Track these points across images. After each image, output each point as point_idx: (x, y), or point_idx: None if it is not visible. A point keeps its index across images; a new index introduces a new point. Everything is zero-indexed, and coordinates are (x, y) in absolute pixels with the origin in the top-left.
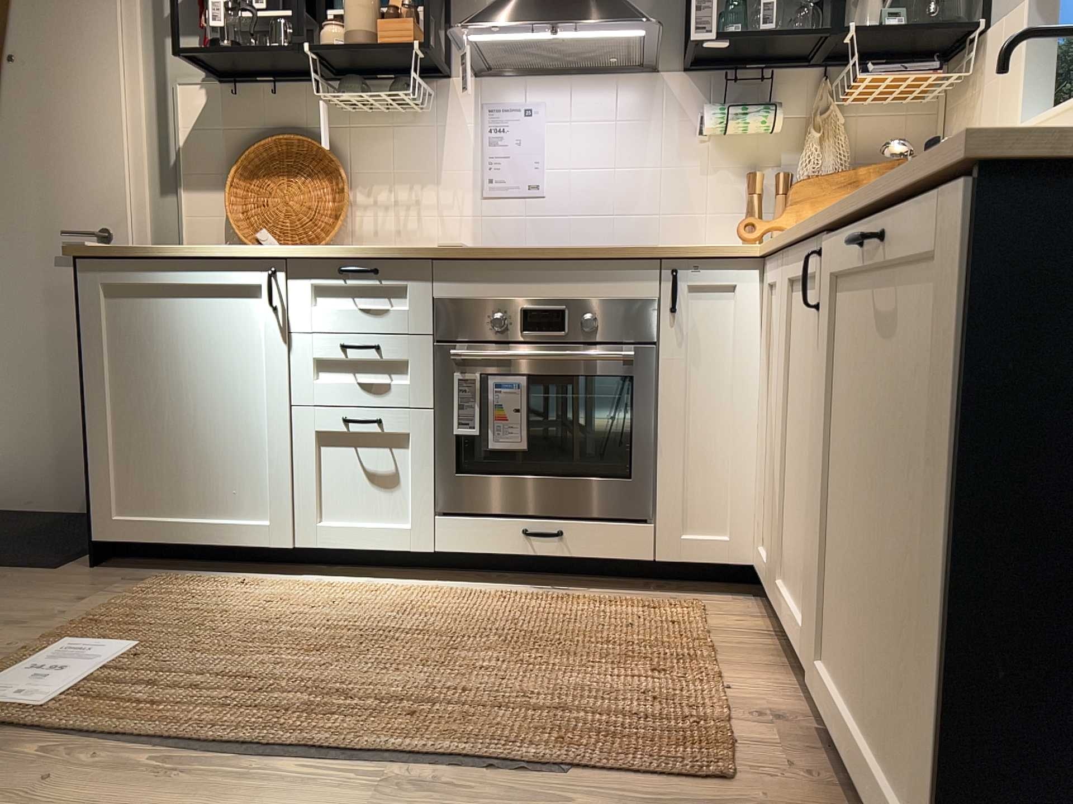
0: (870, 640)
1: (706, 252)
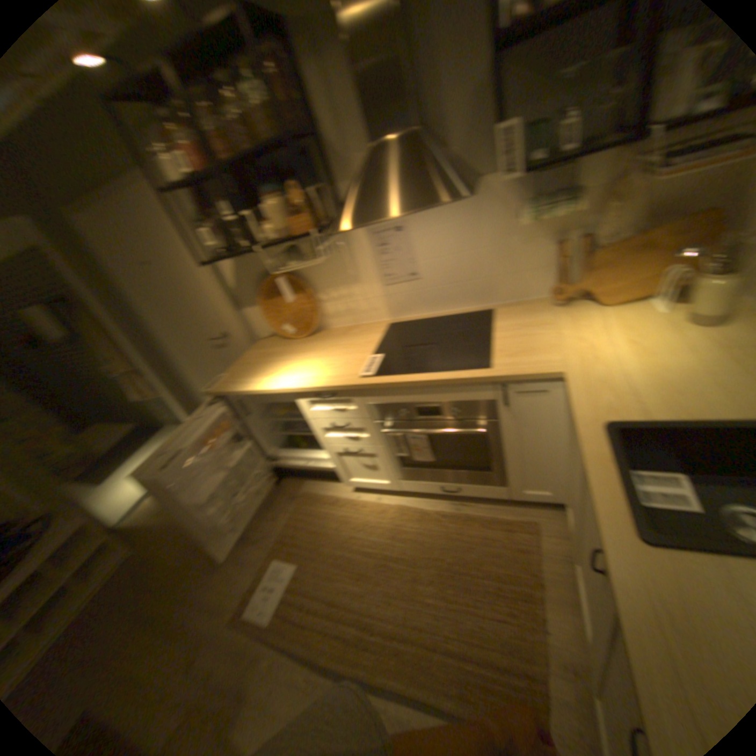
0: None
1: (521, 377)
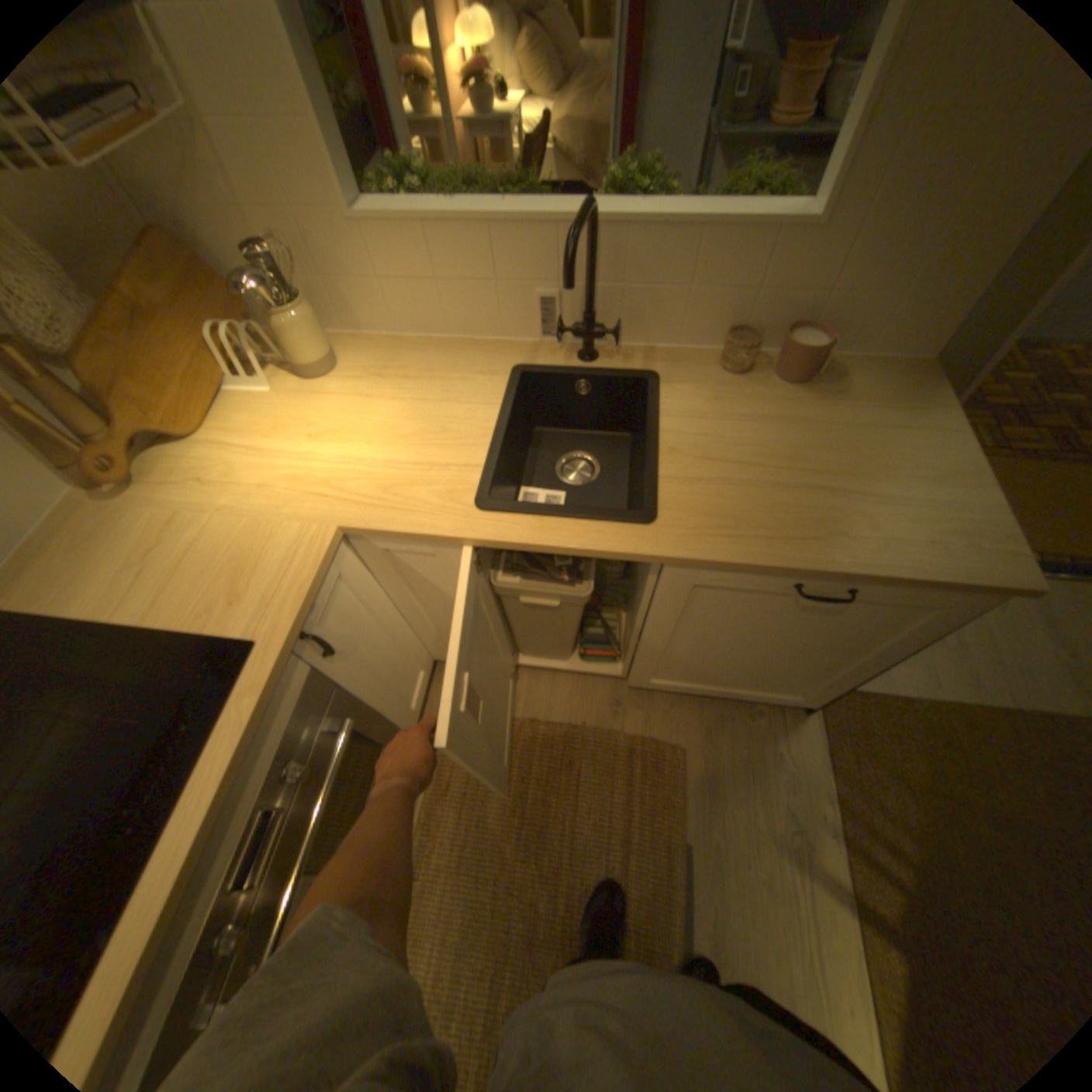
0: (723, 675)
1: (311, 590)
